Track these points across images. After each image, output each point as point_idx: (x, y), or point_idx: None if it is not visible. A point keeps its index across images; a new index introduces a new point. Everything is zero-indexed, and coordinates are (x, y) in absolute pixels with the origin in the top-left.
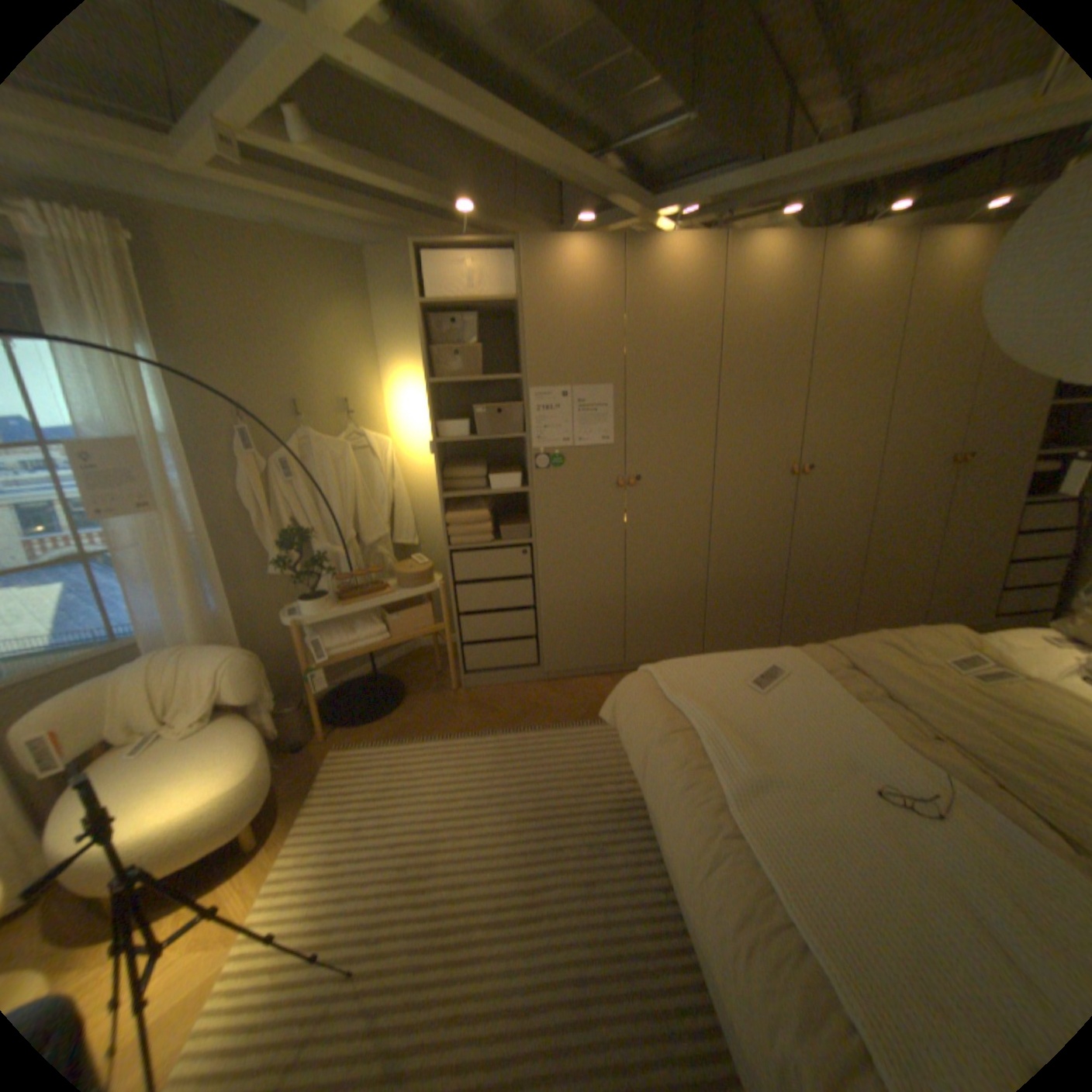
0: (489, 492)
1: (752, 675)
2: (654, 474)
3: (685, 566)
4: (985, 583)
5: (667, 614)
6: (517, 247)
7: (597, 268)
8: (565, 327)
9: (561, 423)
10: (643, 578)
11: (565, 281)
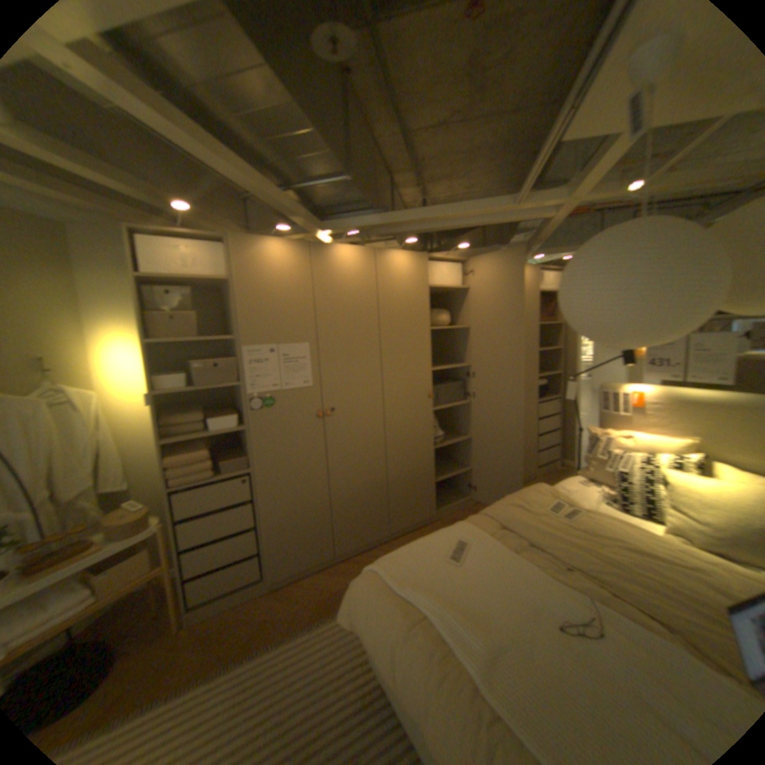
0: (210, 433)
1: (449, 552)
2: (345, 405)
3: (373, 469)
4: (531, 450)
5: (364, 508)
6: (229, 241)
7: (293, 262)
8: (271, 301)
9: (272, 372)
10: (345, 484)
11: (269, 269)
